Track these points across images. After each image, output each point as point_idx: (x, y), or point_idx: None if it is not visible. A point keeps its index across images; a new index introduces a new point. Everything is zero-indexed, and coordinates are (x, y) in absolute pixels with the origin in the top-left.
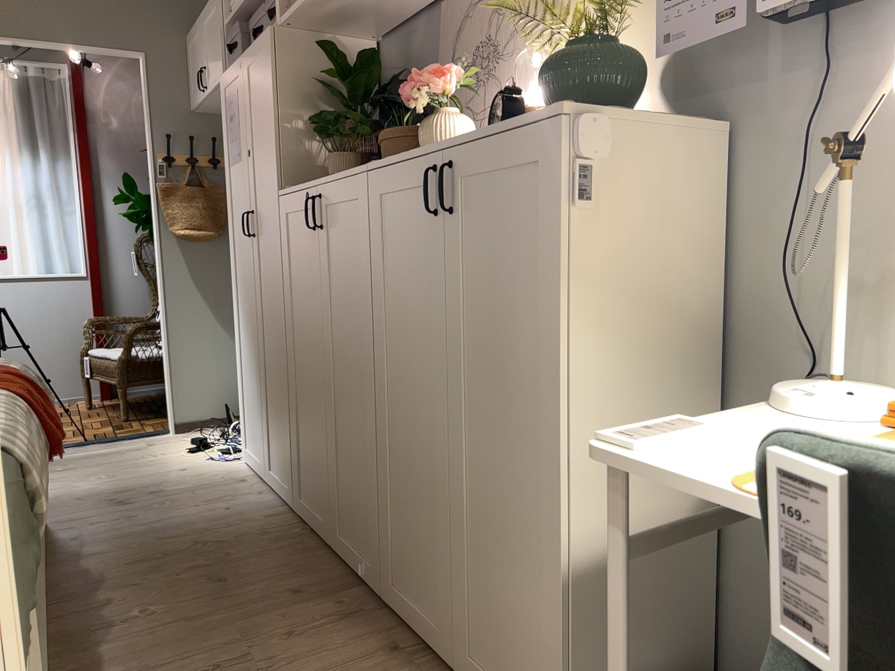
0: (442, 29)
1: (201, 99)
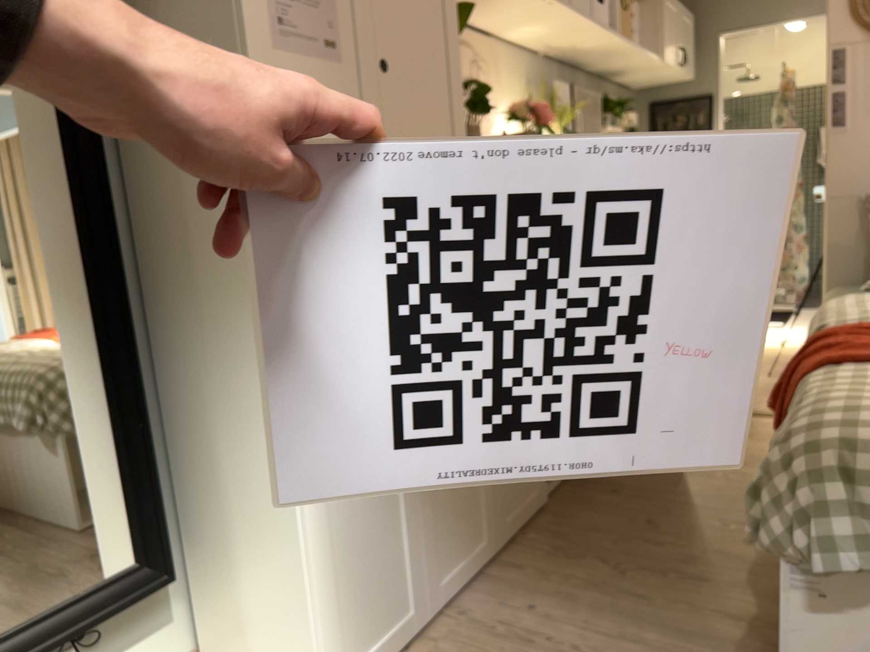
0: None
1: None
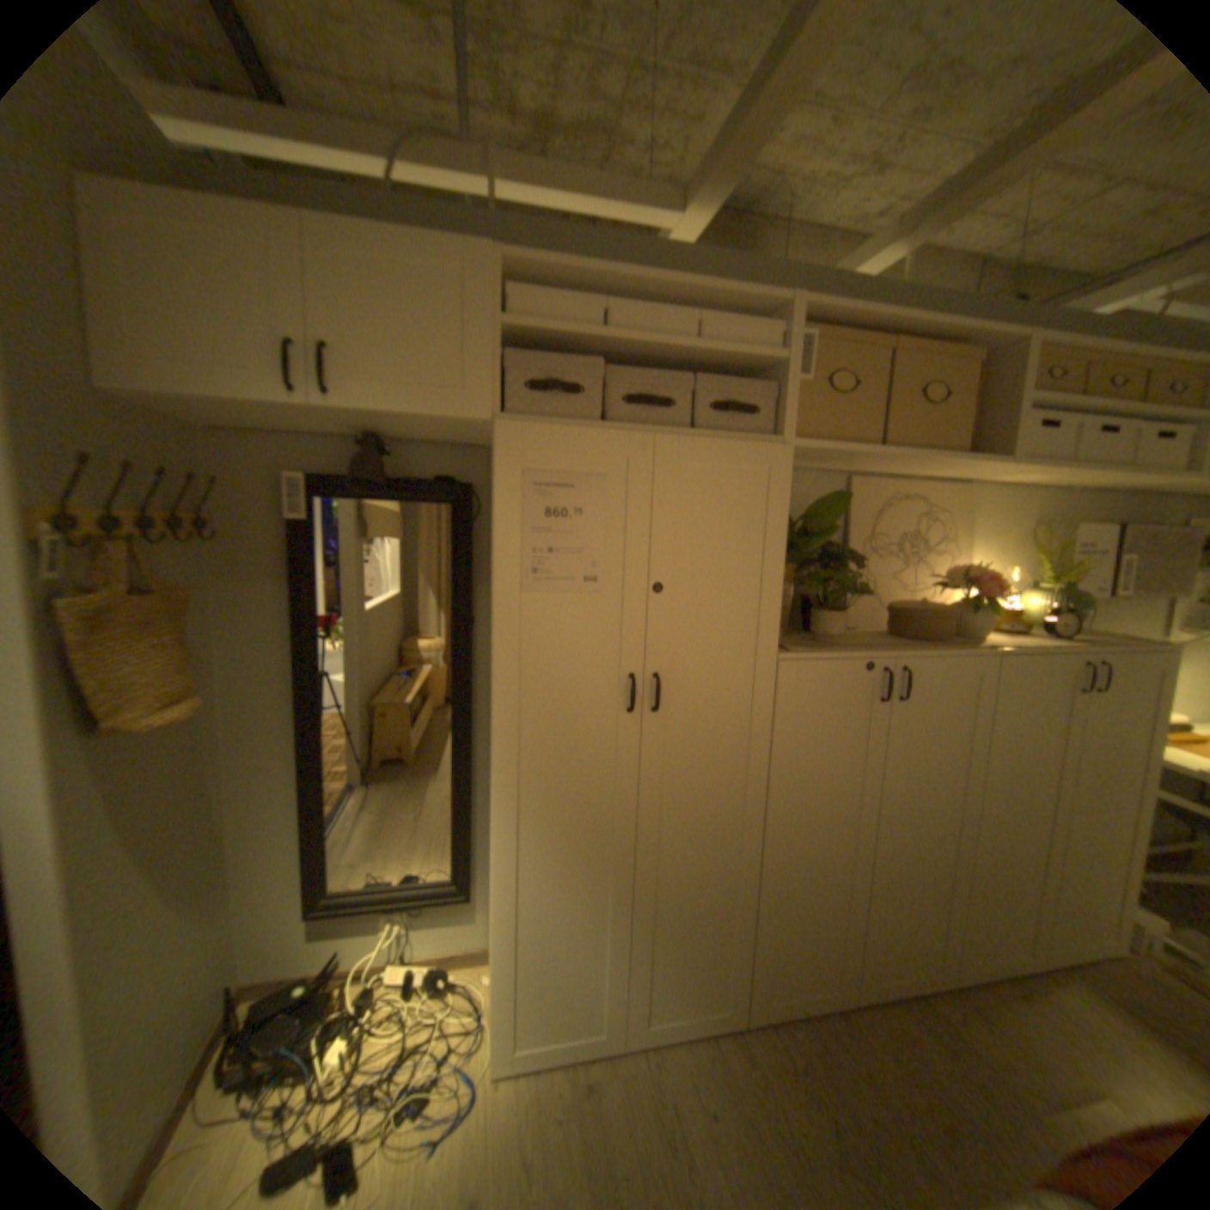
0: (855, 503)
1: (255, 401)
